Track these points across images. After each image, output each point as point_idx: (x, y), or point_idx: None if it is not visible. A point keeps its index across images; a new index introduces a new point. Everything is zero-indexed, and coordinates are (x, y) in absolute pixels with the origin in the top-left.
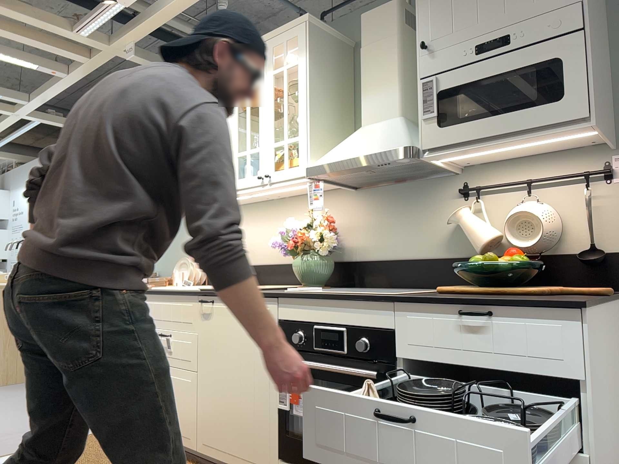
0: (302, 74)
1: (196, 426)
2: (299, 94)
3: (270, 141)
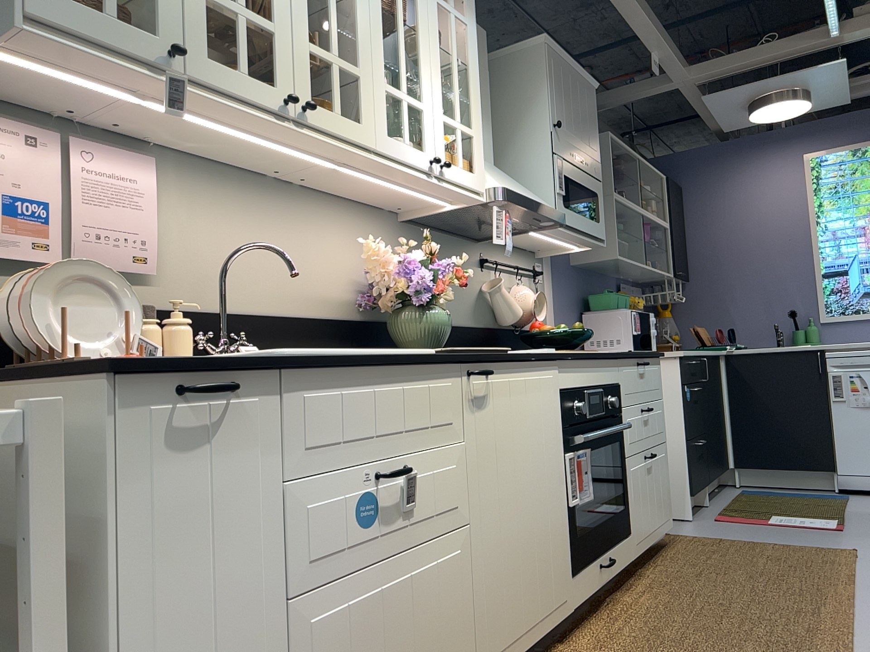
0: (474, 47)
1: (474, 637)
2: (472, 72)
3: (439, 107)
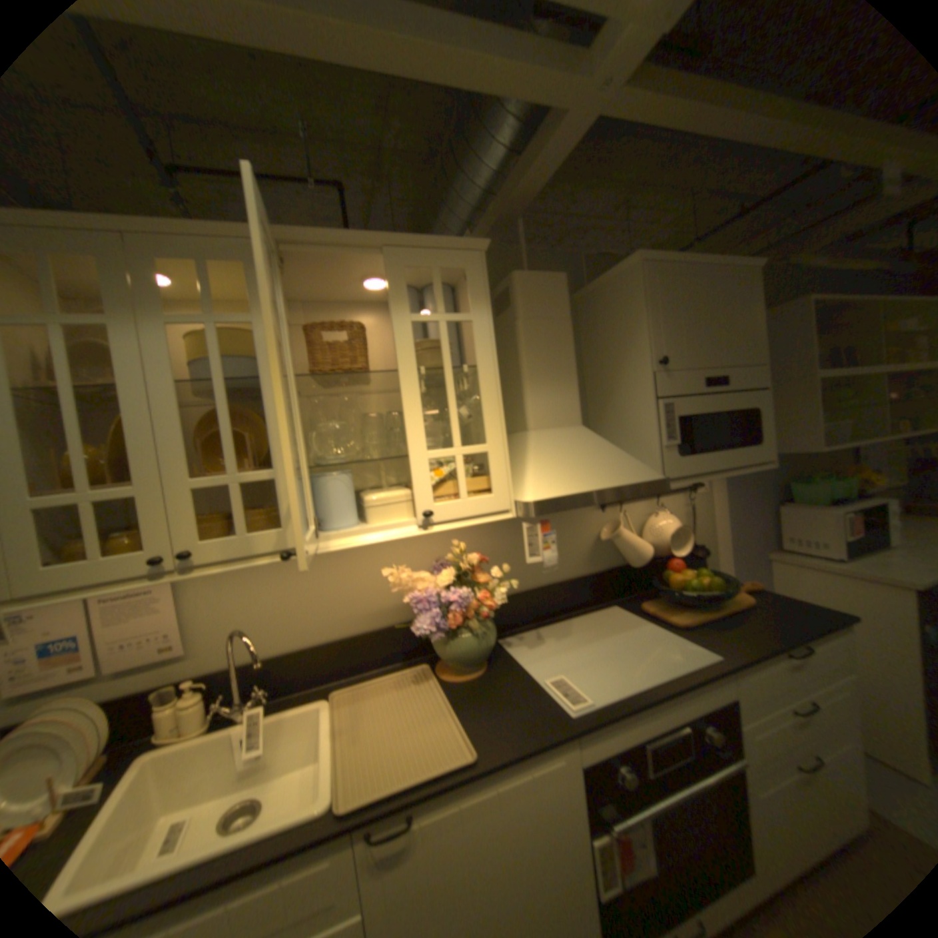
0: (487, 342)
1: None
2: (483, 375)
3: (421, 448)
